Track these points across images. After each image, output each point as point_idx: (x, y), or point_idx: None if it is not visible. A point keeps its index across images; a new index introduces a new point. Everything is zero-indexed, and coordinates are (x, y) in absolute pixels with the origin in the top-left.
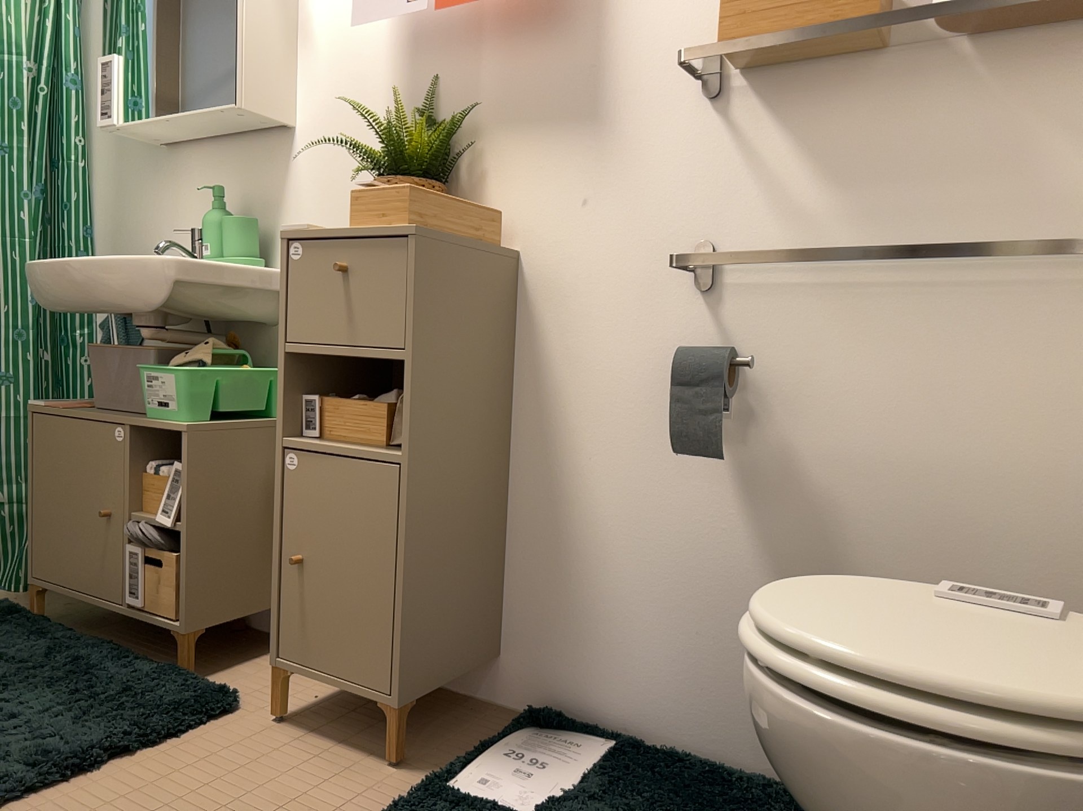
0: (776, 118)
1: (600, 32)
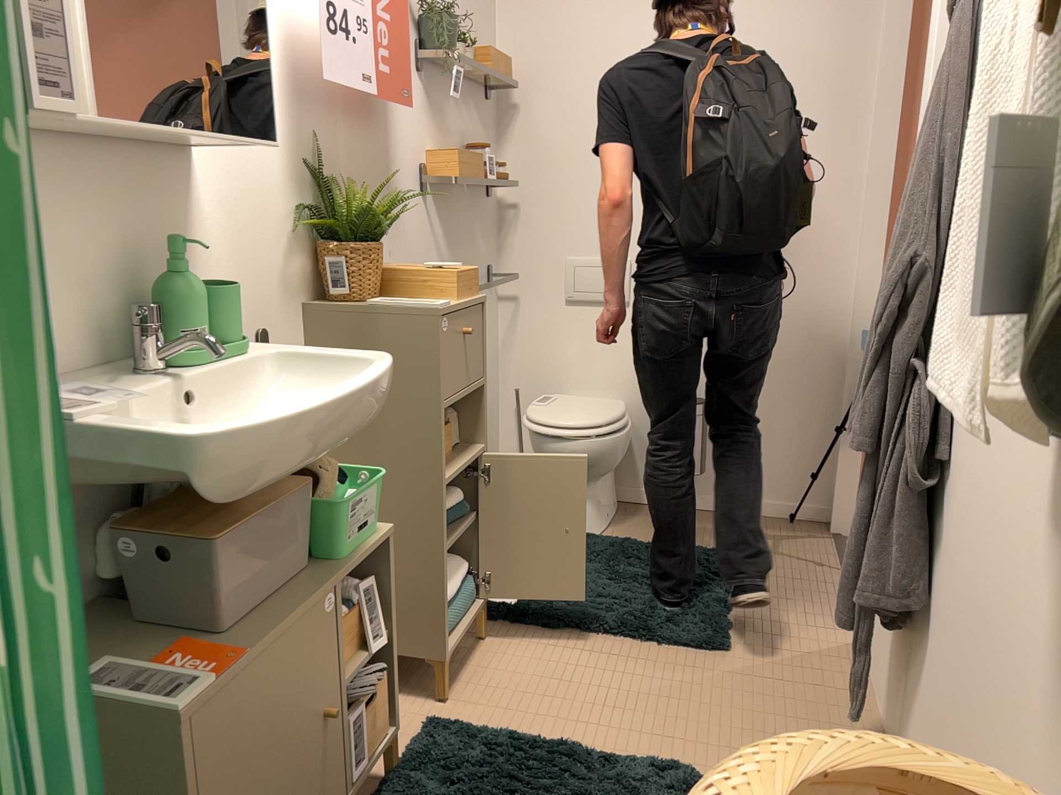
0: (439, 210)
1: (390, 133)
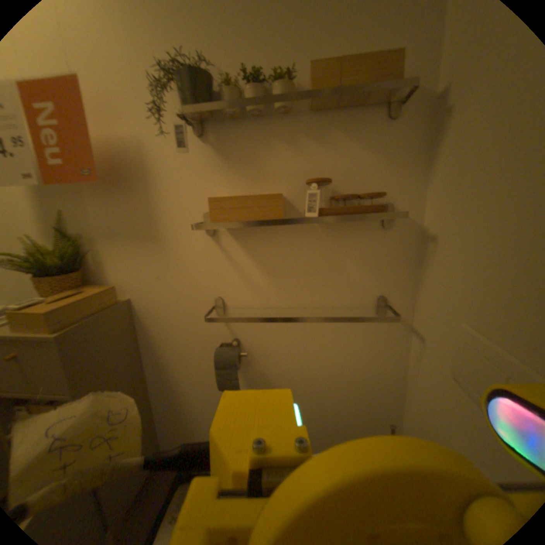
0: (244, 244)
1: (149, 193)
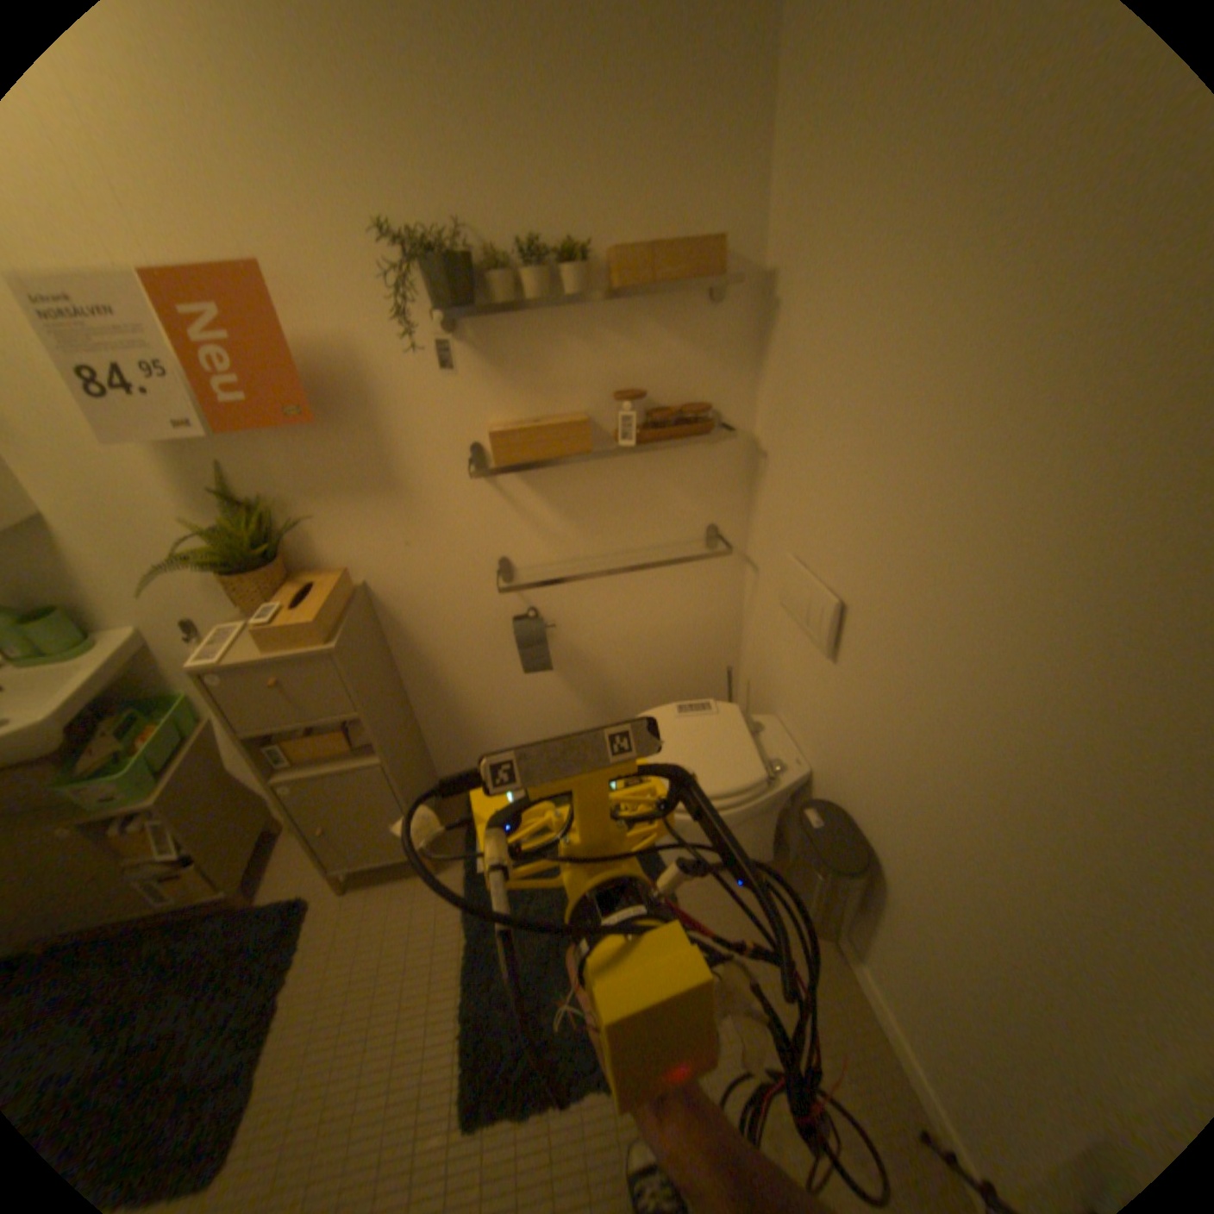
0: (532, 483)
1: (378, 423)
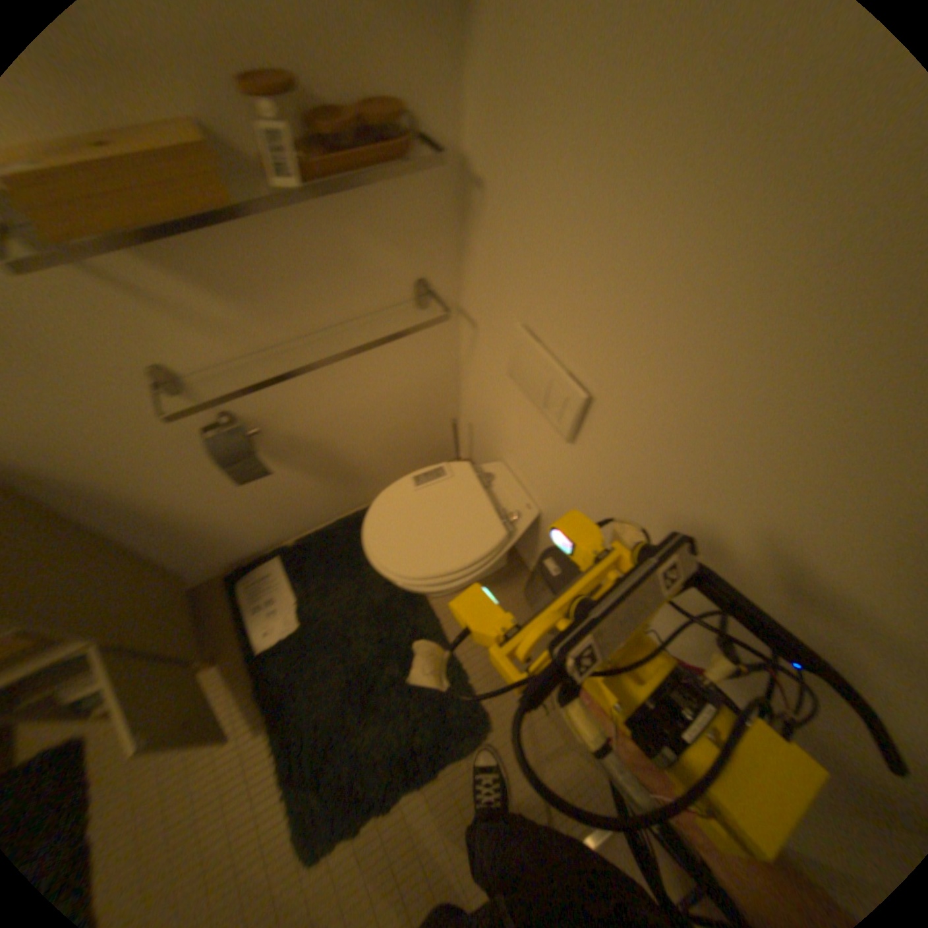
0: (141, 255)
1: None
